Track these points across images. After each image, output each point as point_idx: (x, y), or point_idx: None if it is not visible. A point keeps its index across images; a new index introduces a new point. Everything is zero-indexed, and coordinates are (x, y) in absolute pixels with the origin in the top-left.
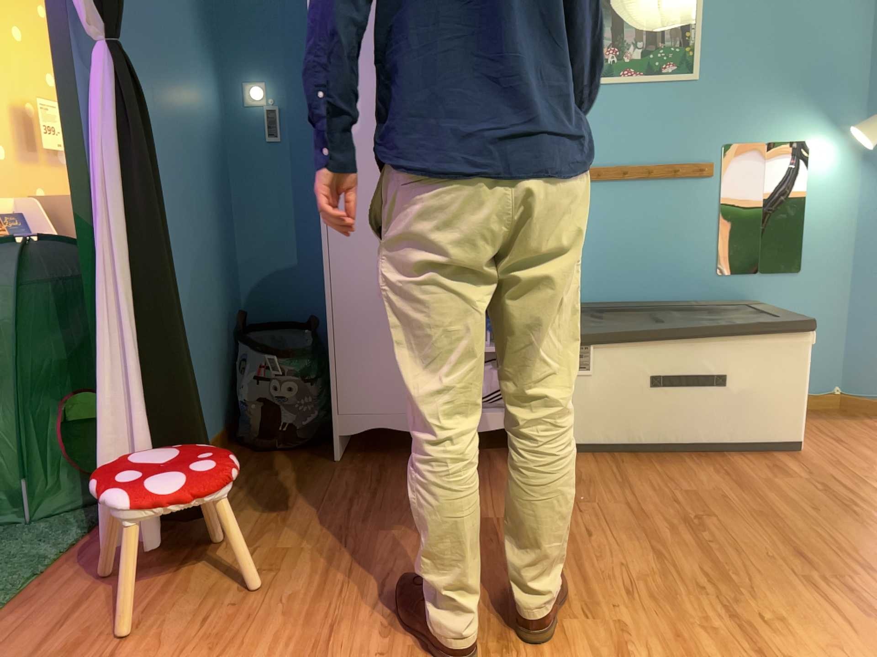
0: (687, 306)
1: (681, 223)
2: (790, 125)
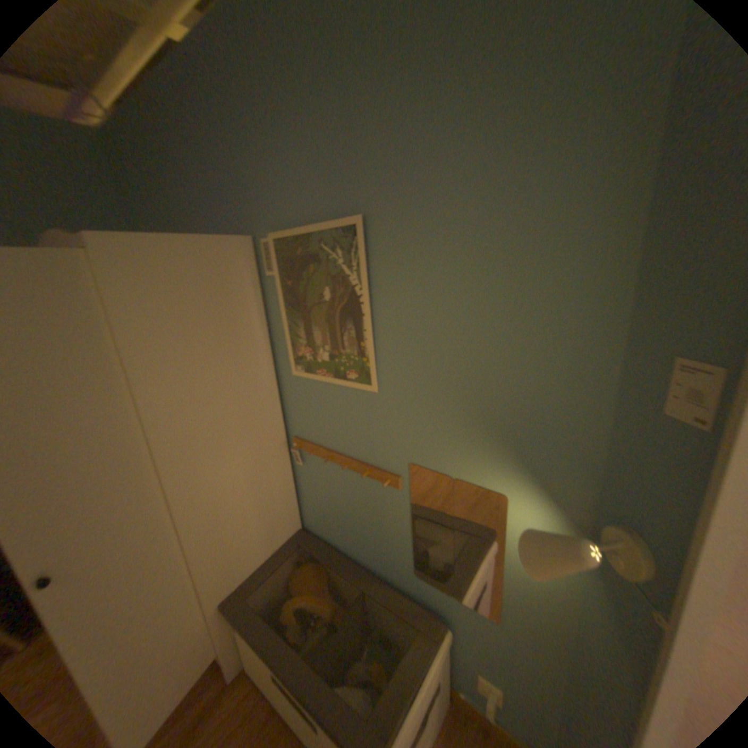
0: (391, 584)
1: (379, 515)
2: (481, 469)
